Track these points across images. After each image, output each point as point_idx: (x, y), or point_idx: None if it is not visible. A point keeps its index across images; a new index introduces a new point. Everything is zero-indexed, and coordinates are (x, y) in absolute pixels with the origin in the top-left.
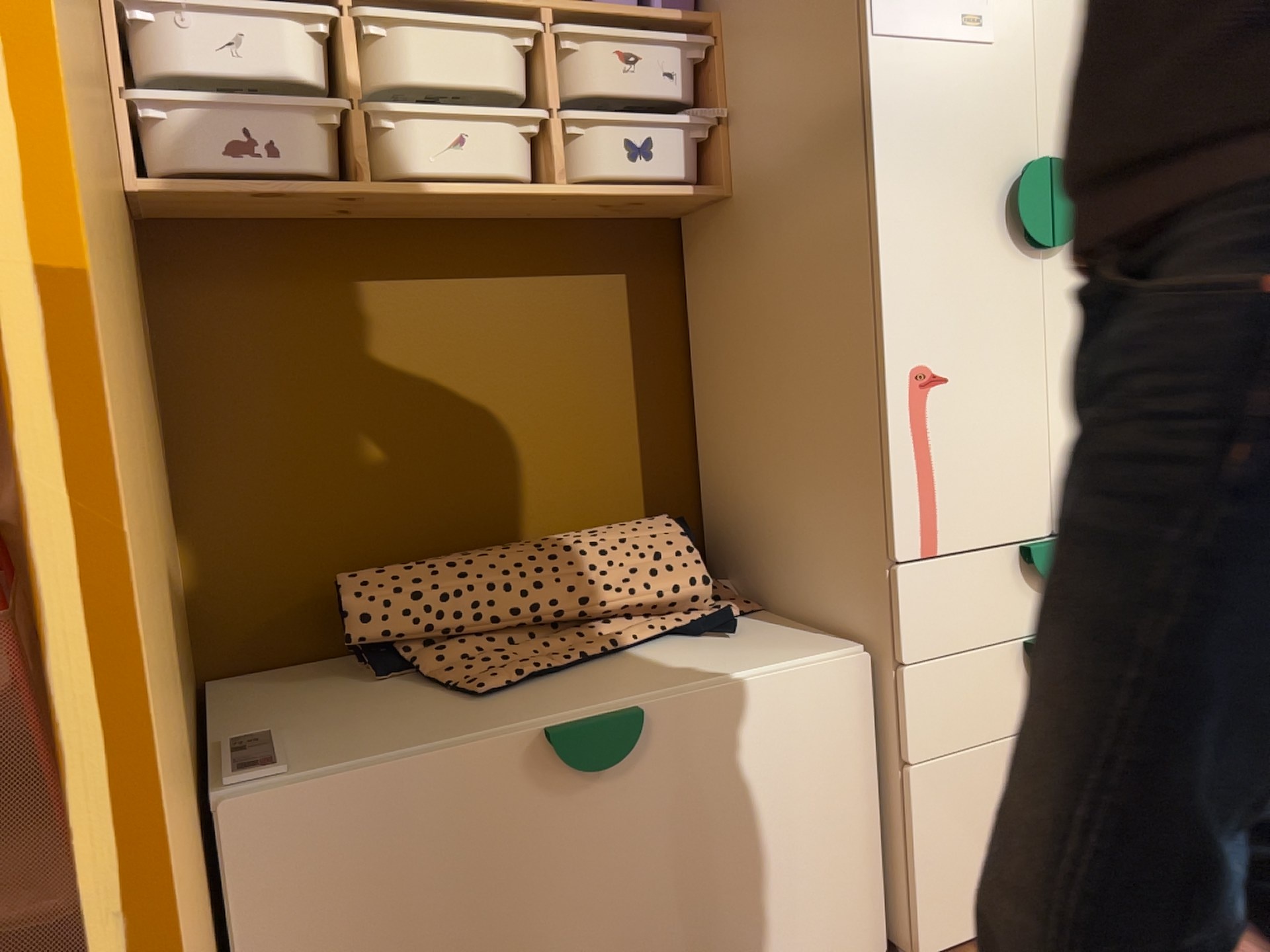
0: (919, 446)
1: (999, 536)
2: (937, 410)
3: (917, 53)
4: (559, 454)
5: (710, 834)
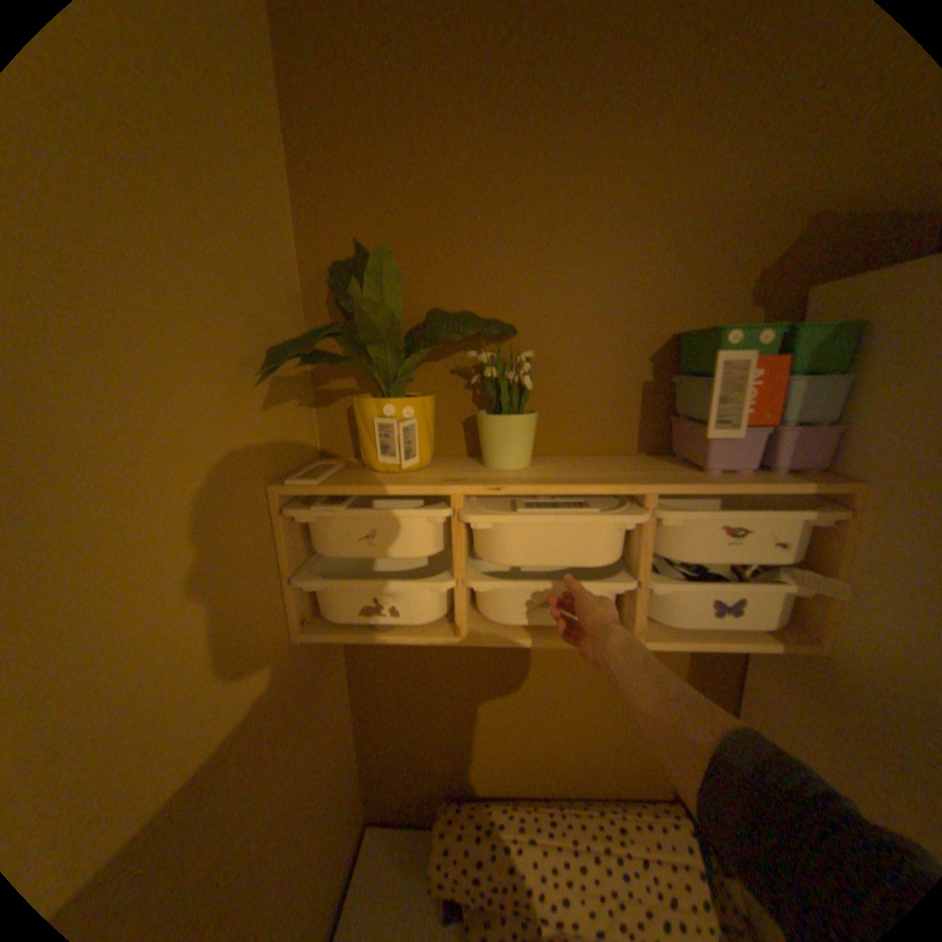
0: None
1: None
2: None
3: None
4: (607, 743)
5: None
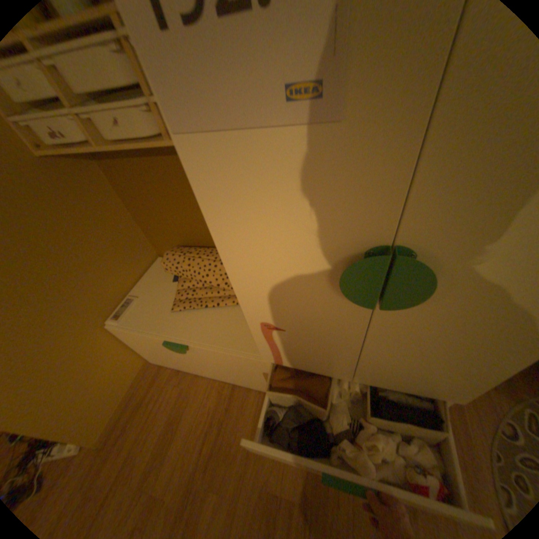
0: (268, 341)
1: (316, 371)
2: (277, 335)
3: (229, 144)
4: None
5: (219, 366)
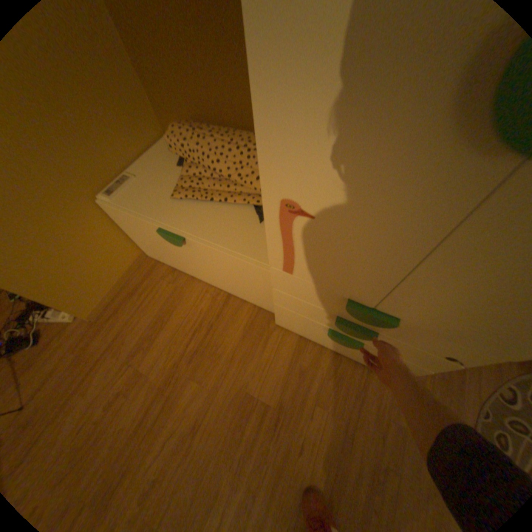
0: (284, 235)
1: (332, 288)
2: (300, 226)
3: None
4: None
5: (217, 269)
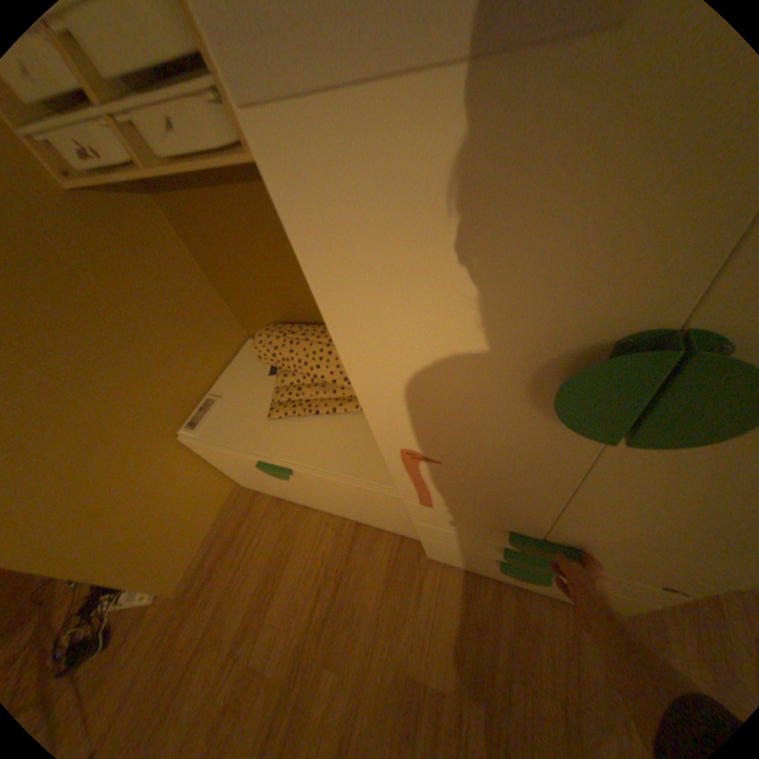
0: (412, 475)
1: (486, 520)
2: (427, 468)
3: (348, 118)
4: None
5: (336, 497)
